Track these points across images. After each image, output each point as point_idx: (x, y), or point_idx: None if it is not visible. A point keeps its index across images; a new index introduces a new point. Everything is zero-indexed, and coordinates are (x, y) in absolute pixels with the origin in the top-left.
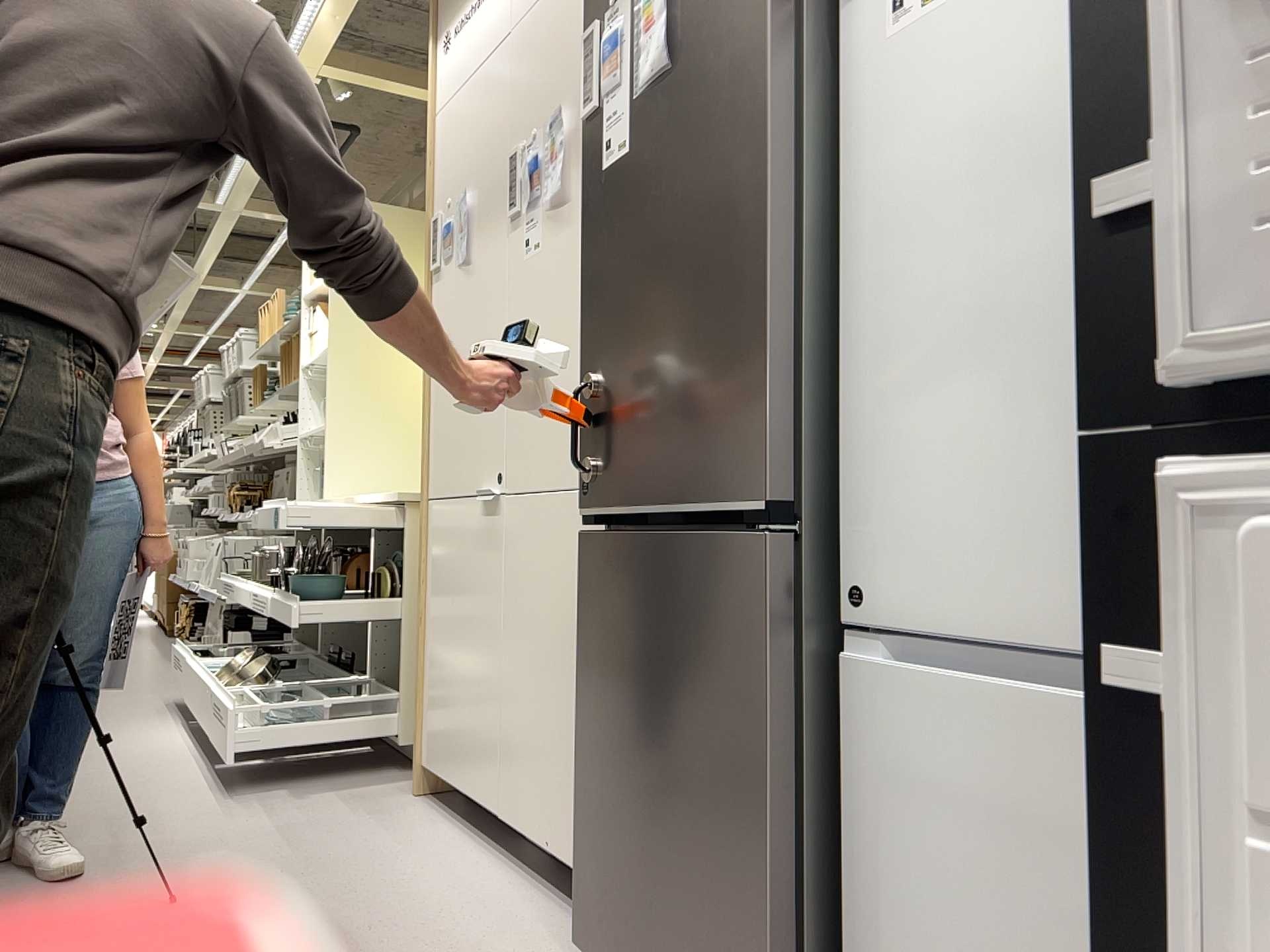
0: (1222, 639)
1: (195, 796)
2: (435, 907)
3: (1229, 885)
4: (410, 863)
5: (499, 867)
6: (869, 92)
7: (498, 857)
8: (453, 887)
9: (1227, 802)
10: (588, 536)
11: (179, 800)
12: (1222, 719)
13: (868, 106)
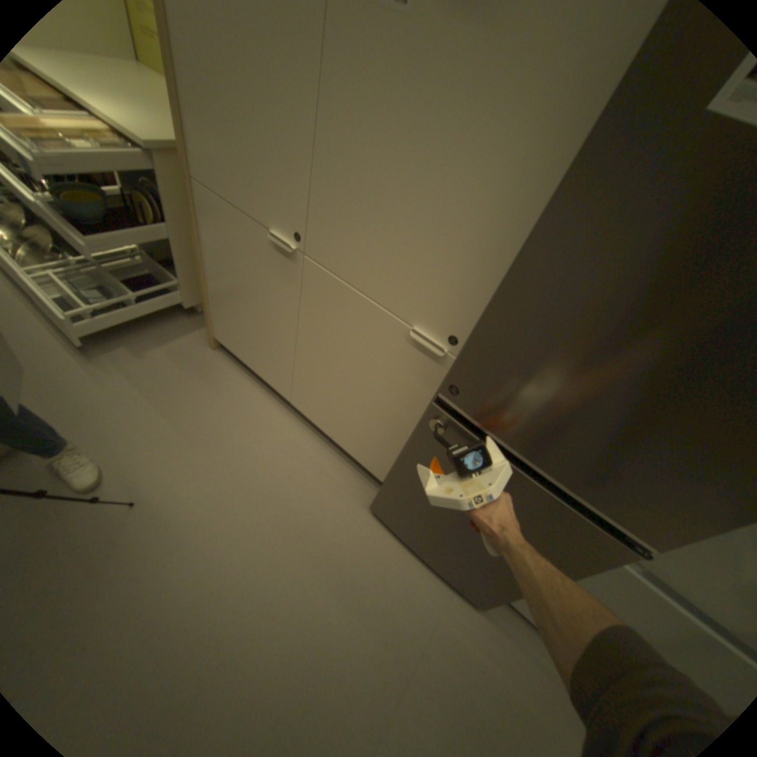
0: None
1: (61, 360)
2: (284, 469)
3: None
4: (248, 425)
5: (295, 423)
6: None
7: (290, 412)
8: (283, 447)
9: None
10: (443, 406)
11: (52, 367)
12: None
13: None
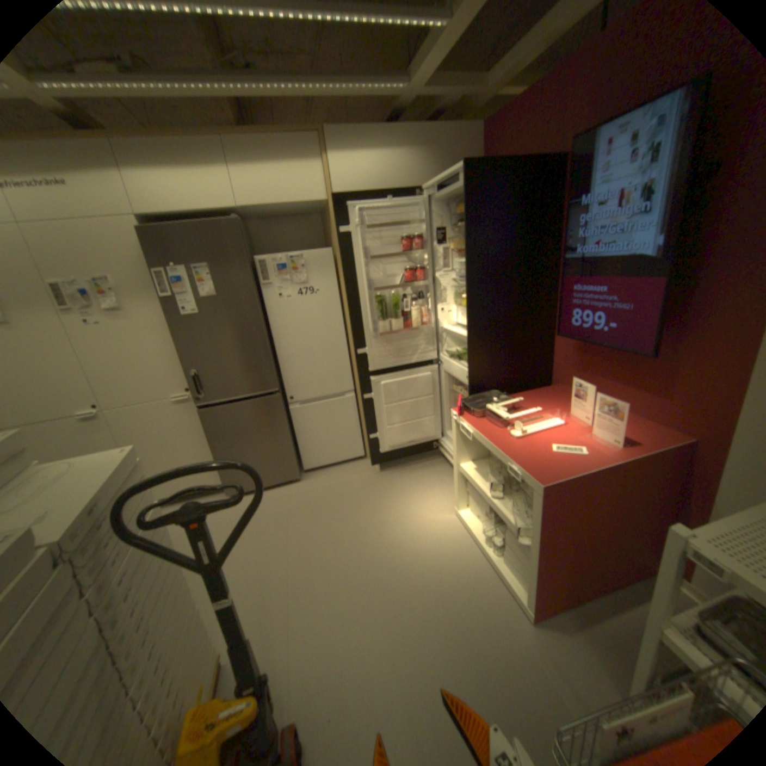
0: (374, 391)
1: None
2: None
3: (376, 409)
4: None
5: None
6: (274, 309)
7: None
8: None
9: (376, 403)
10: (202, 409)
11: None
12: (375, 397)
13: (274, 312)
